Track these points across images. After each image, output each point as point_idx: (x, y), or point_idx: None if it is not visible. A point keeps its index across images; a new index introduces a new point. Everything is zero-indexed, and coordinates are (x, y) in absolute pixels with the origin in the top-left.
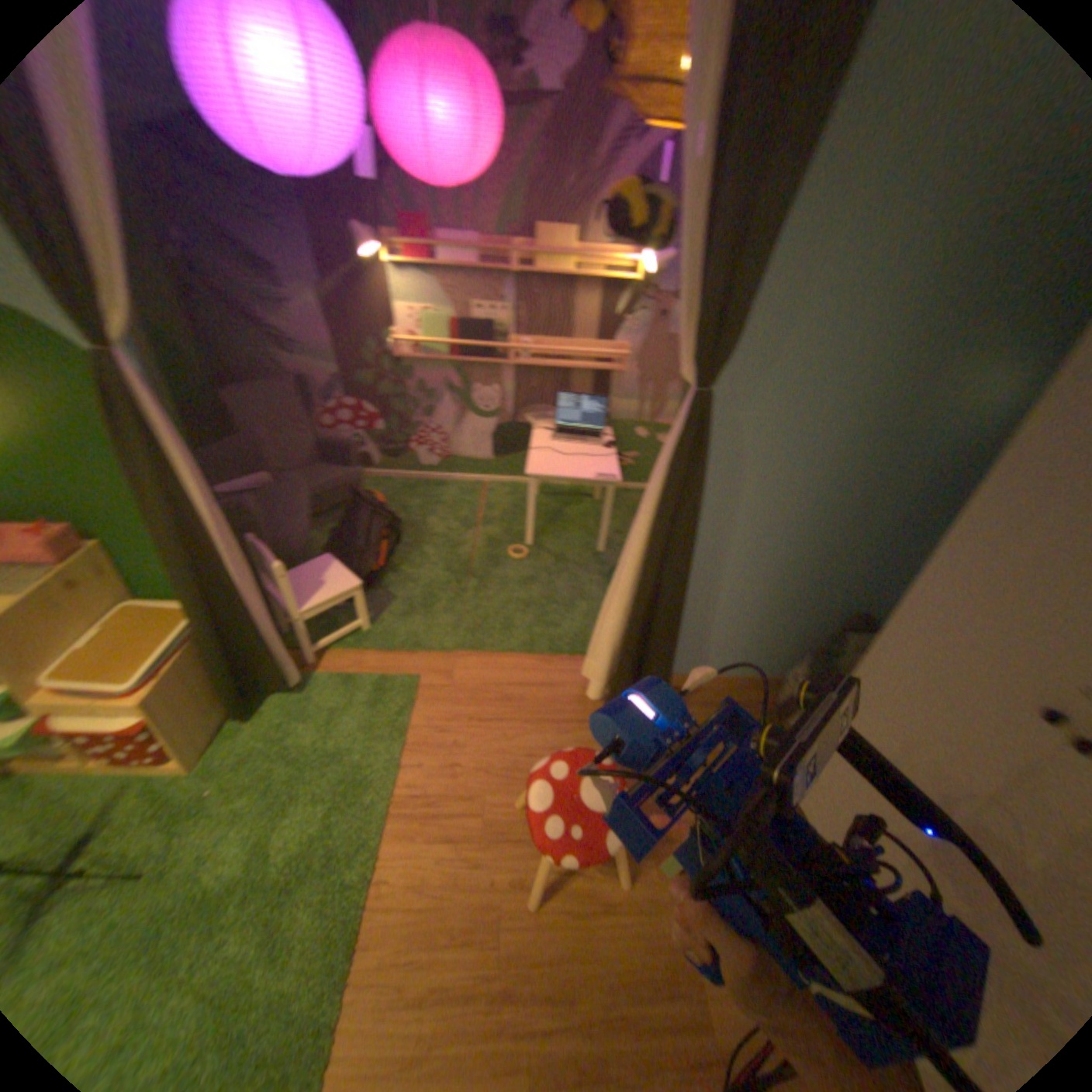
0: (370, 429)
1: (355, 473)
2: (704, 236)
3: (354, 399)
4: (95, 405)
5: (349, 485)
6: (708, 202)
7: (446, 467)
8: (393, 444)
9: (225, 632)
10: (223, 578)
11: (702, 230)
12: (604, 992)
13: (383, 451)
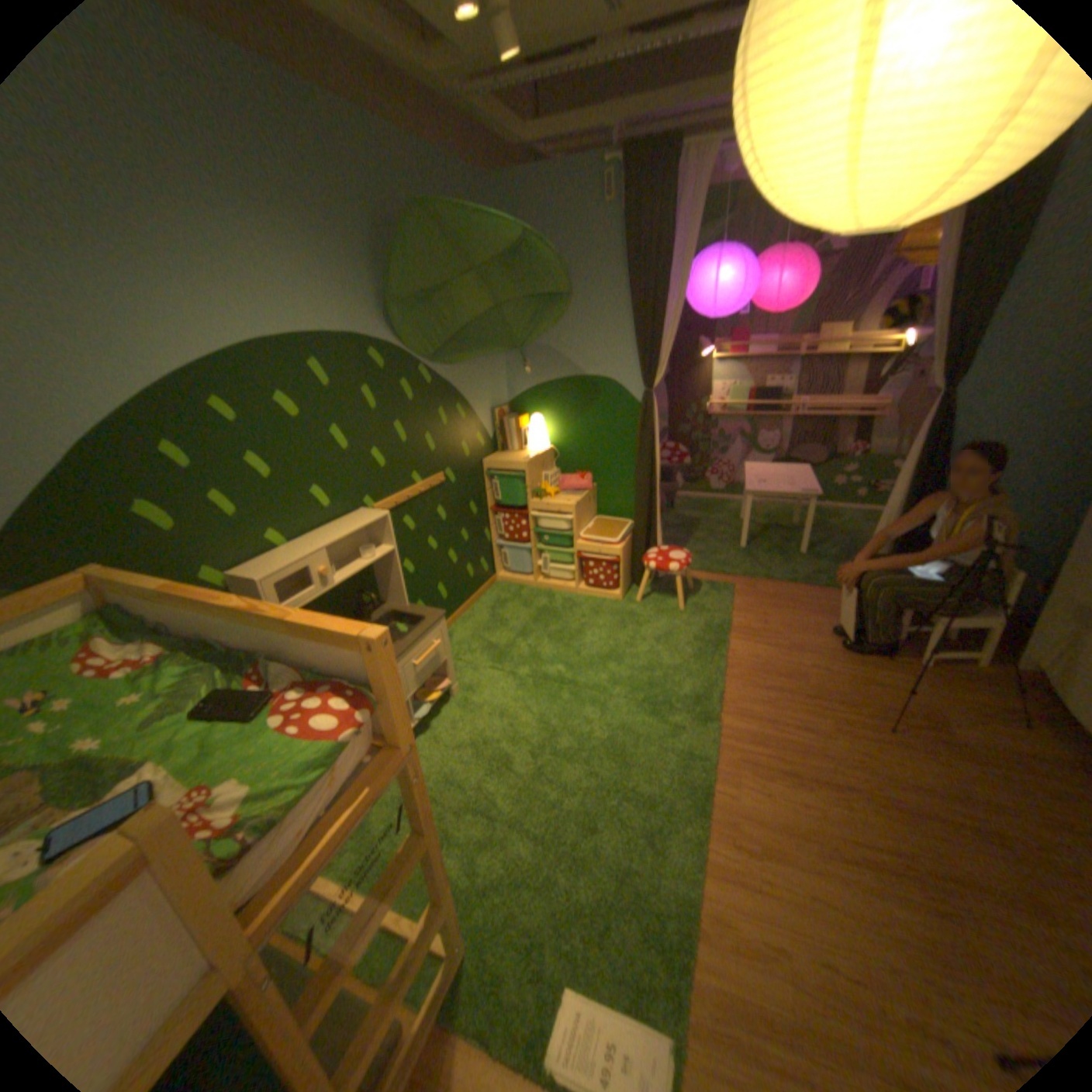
0: (678, 464)
1: (673, 487)
2: (946, 320)
3: (672, 444)
4: (621, 419)
5: (669, 494)
6: (947, 306)
7: (727, 491)
8: (691, 475)
9: (645, 532)
10: (654, 502)
11: (945, 318)
12: (875, 710)
13: (684, 479)
